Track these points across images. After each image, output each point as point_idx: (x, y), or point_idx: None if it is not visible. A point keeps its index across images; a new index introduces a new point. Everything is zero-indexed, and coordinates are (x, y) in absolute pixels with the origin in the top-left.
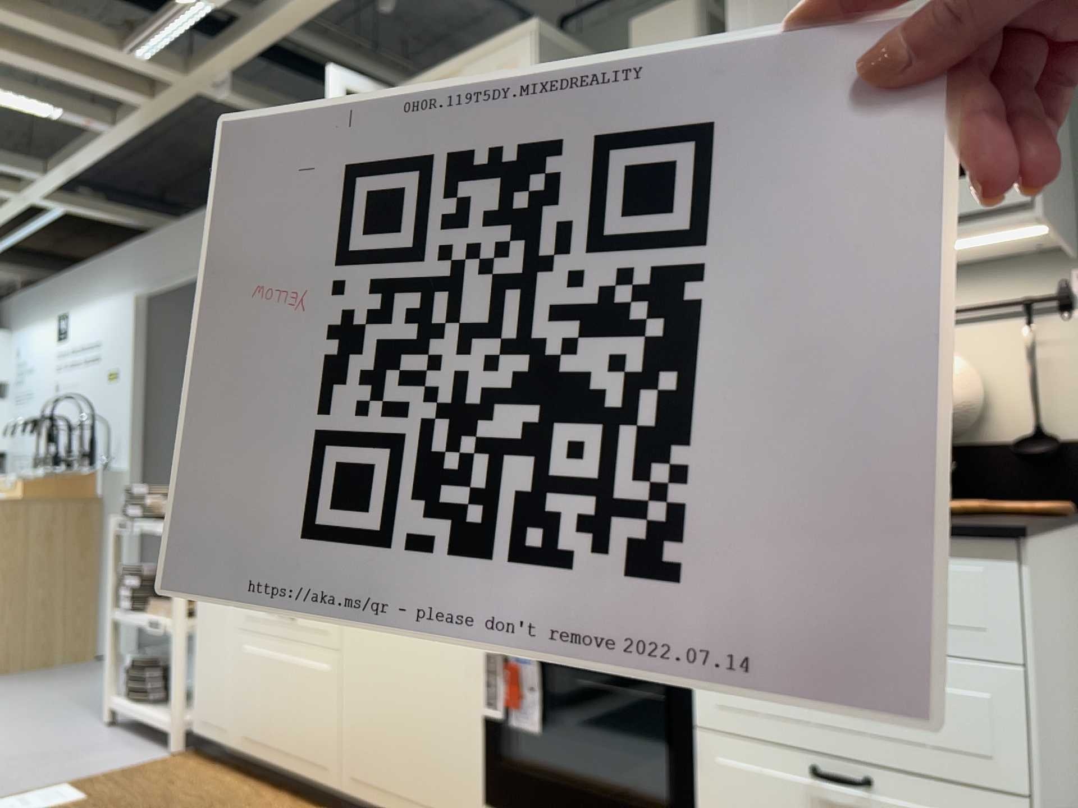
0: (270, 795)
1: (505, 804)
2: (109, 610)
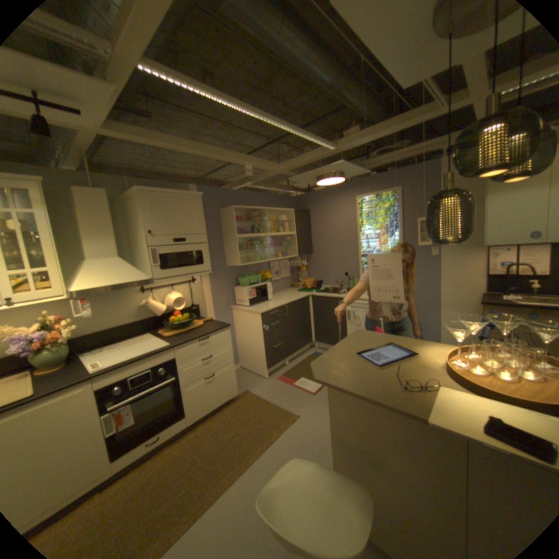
0: None
1: (120, 454)
2: None
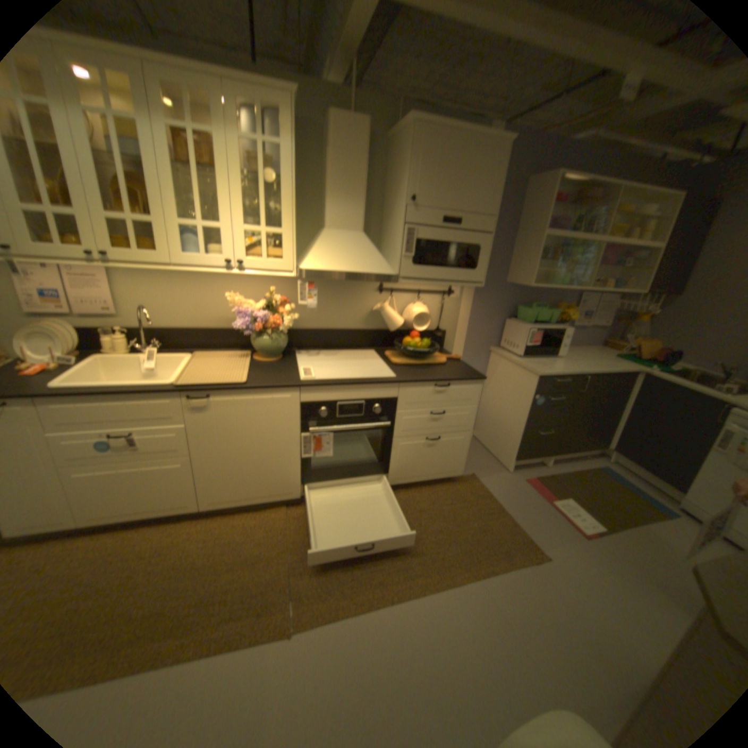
0: (132, 535)
1: (312, 481)
2: None
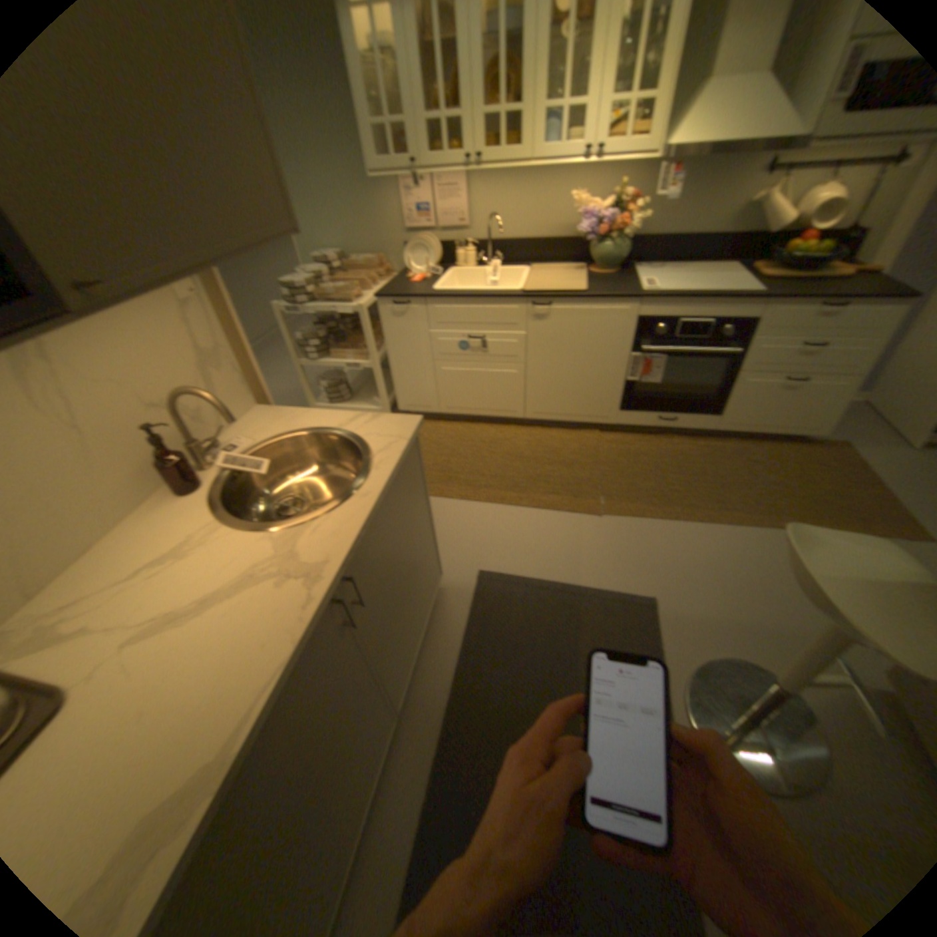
0: (473, 426)
1: (631, 408)
2: (295, 361)
